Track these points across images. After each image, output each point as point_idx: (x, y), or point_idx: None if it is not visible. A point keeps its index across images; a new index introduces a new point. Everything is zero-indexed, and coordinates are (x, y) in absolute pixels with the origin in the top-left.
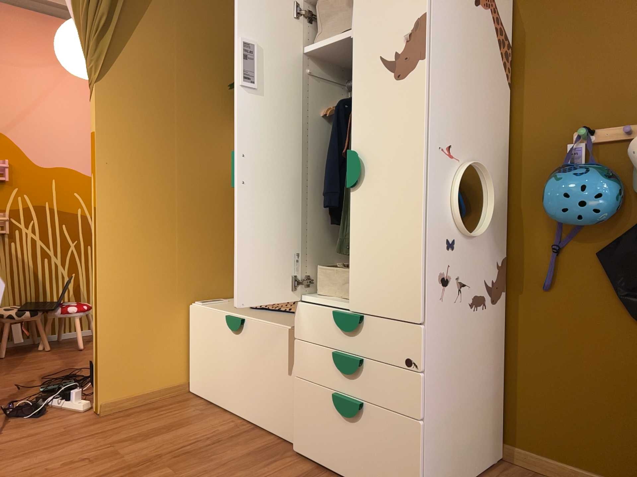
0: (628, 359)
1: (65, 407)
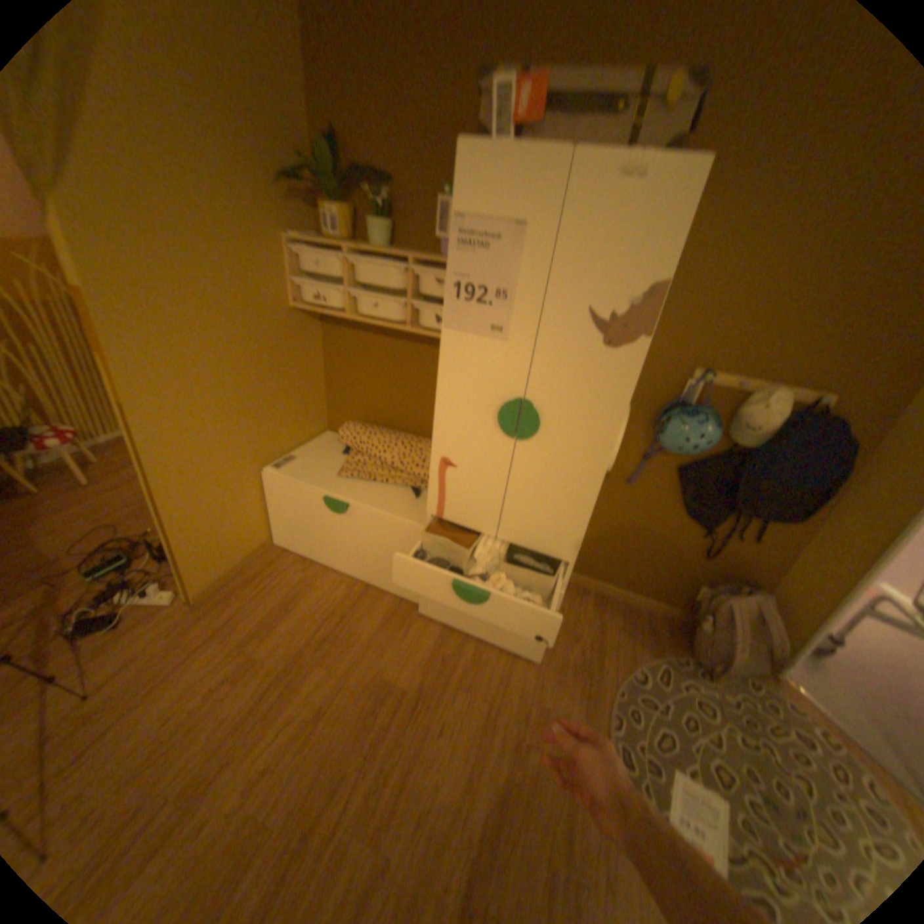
0: (671, 536)
1: (142, 602)
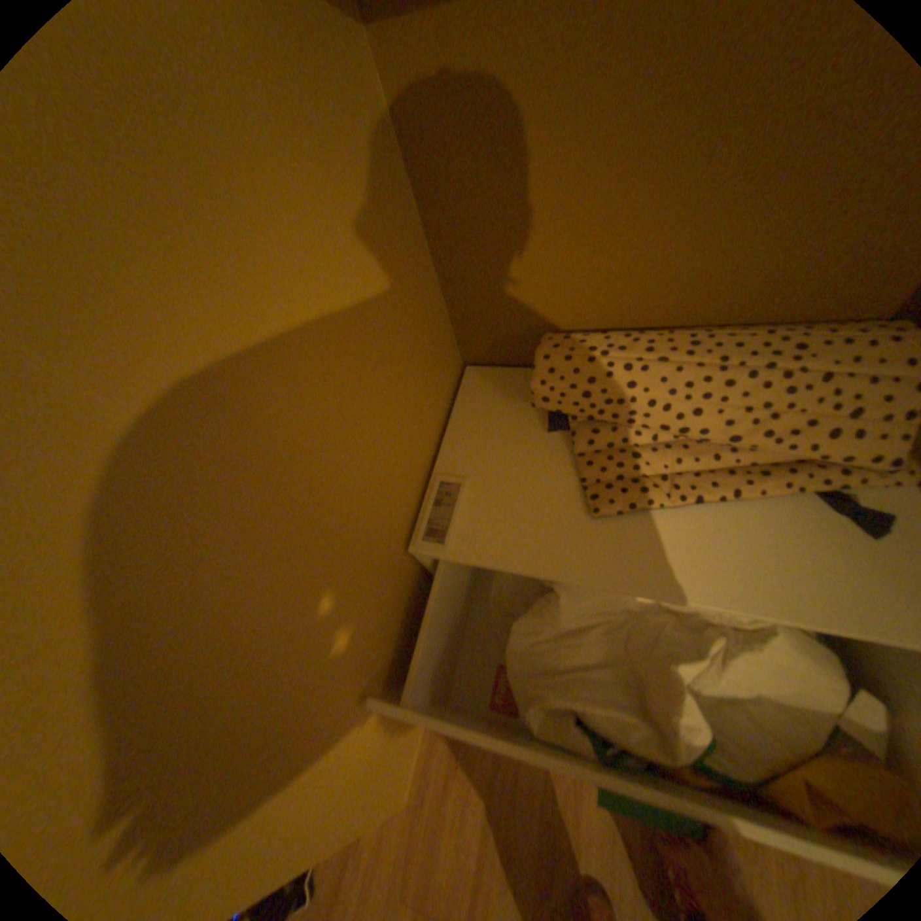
0: None
1: None
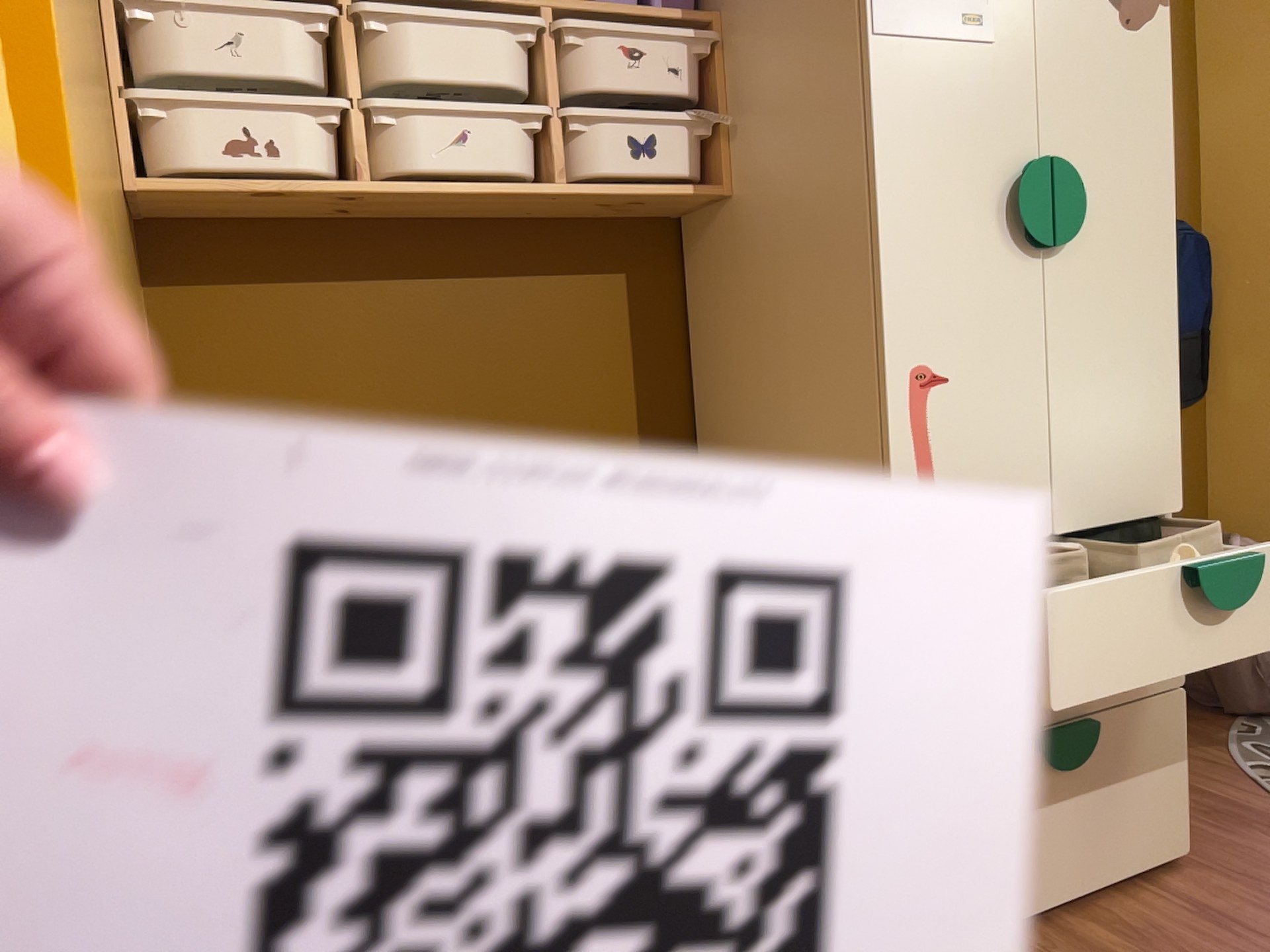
0: None
1: None
